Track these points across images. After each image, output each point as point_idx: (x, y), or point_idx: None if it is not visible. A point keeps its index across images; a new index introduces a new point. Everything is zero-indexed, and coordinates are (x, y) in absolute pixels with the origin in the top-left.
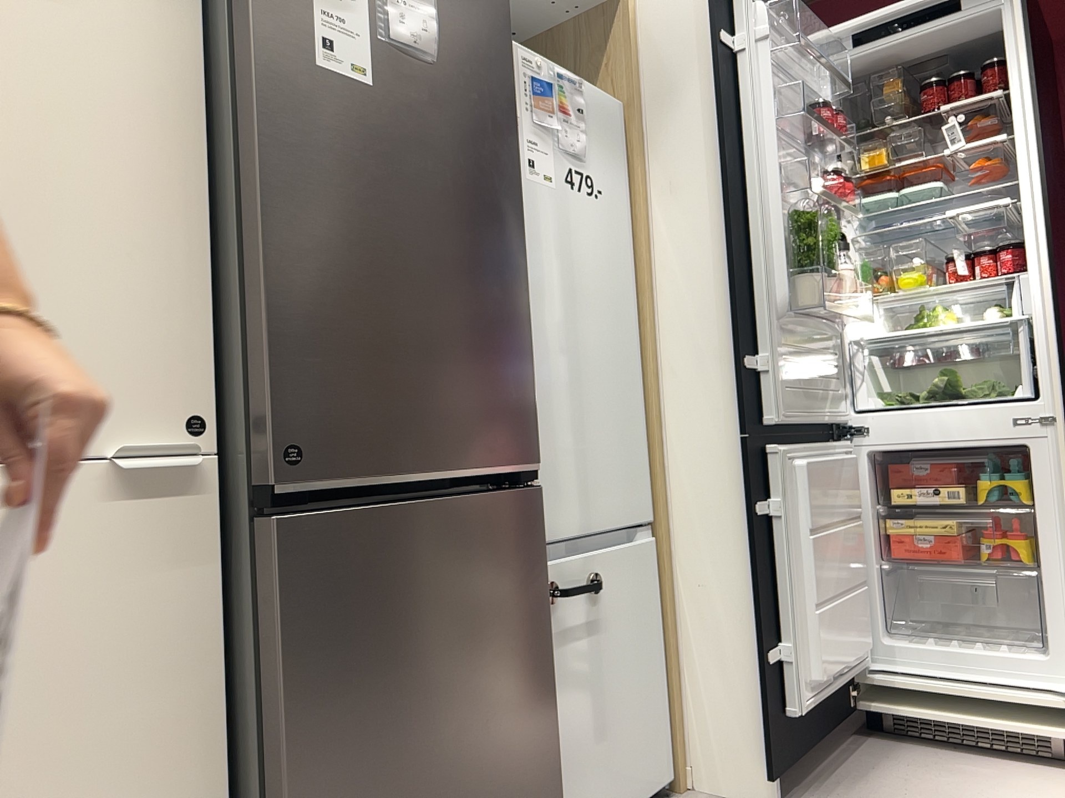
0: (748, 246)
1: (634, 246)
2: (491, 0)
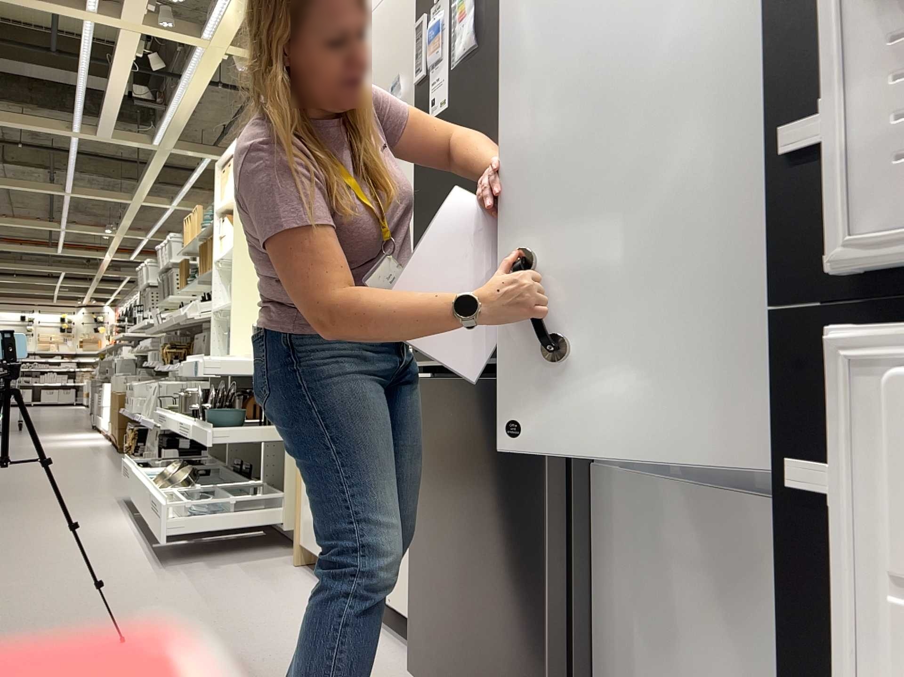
0: None
1: None
2: None
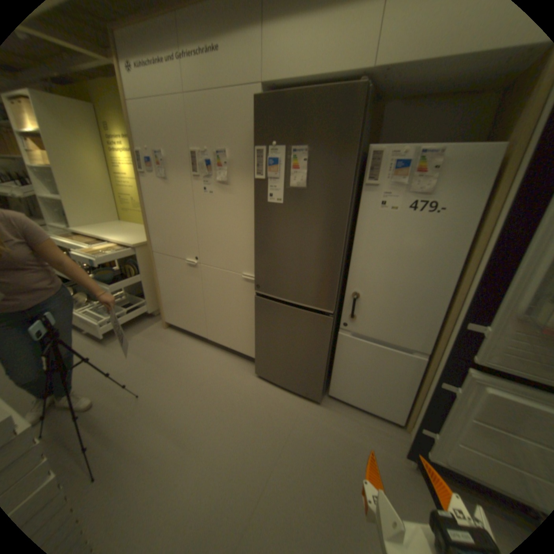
0: (515, 265)
1: (481, 233)
2: (345, 148)
